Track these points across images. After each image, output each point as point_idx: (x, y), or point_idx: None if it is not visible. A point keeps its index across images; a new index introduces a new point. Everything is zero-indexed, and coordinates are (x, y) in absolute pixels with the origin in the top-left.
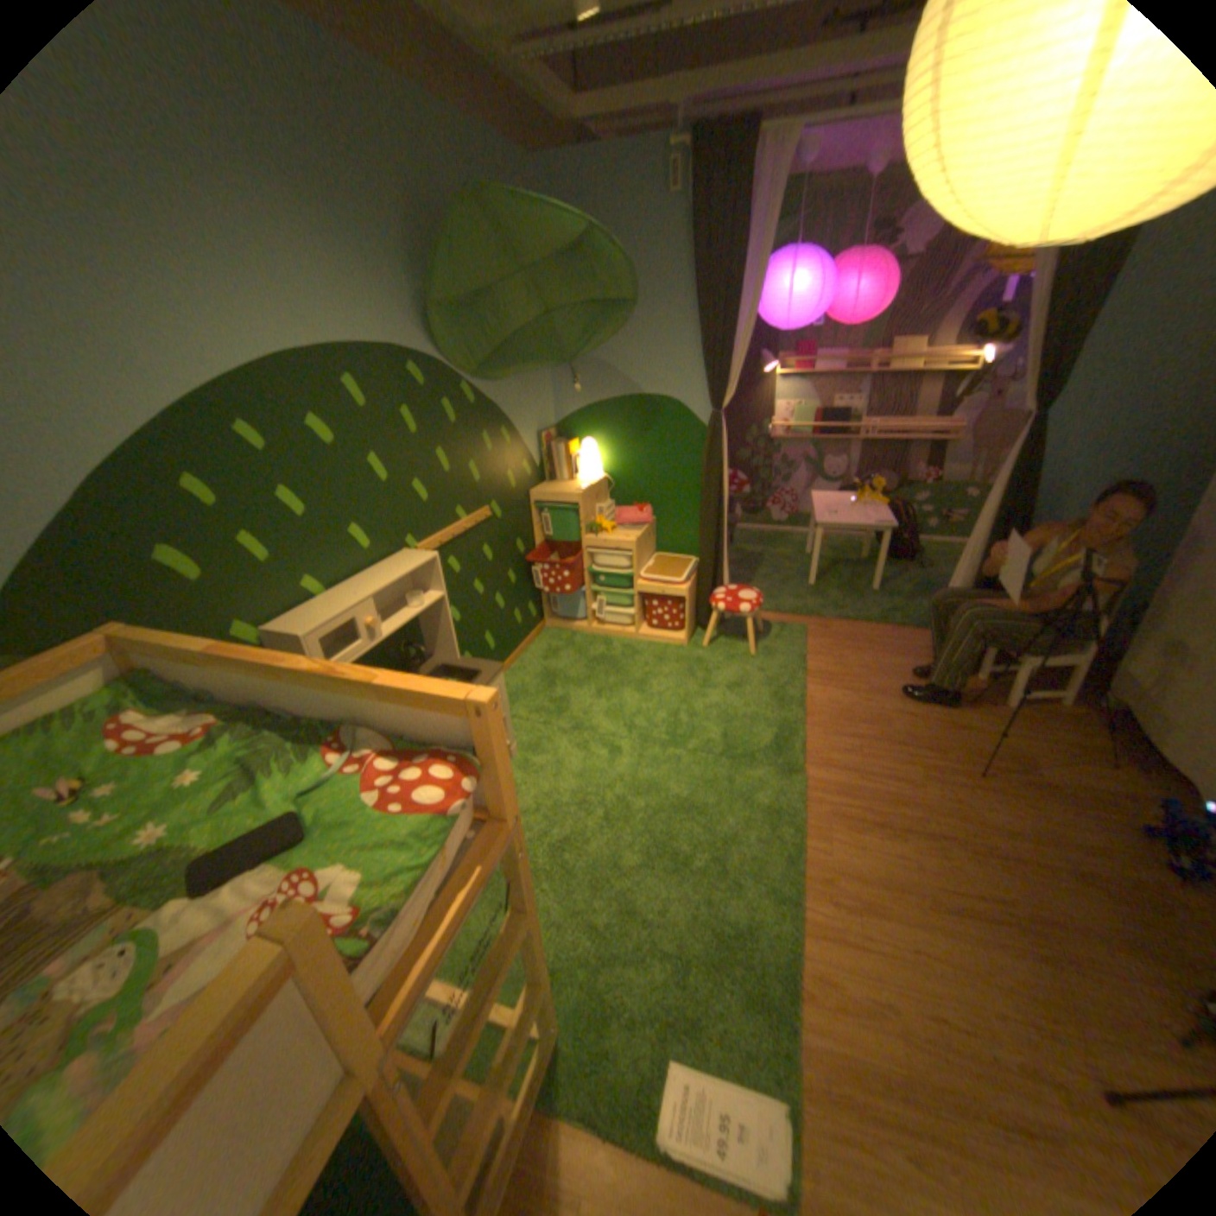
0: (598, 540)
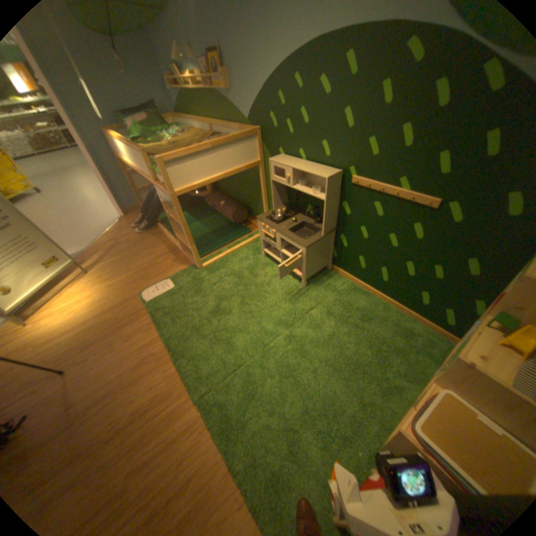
0: (479, 329)
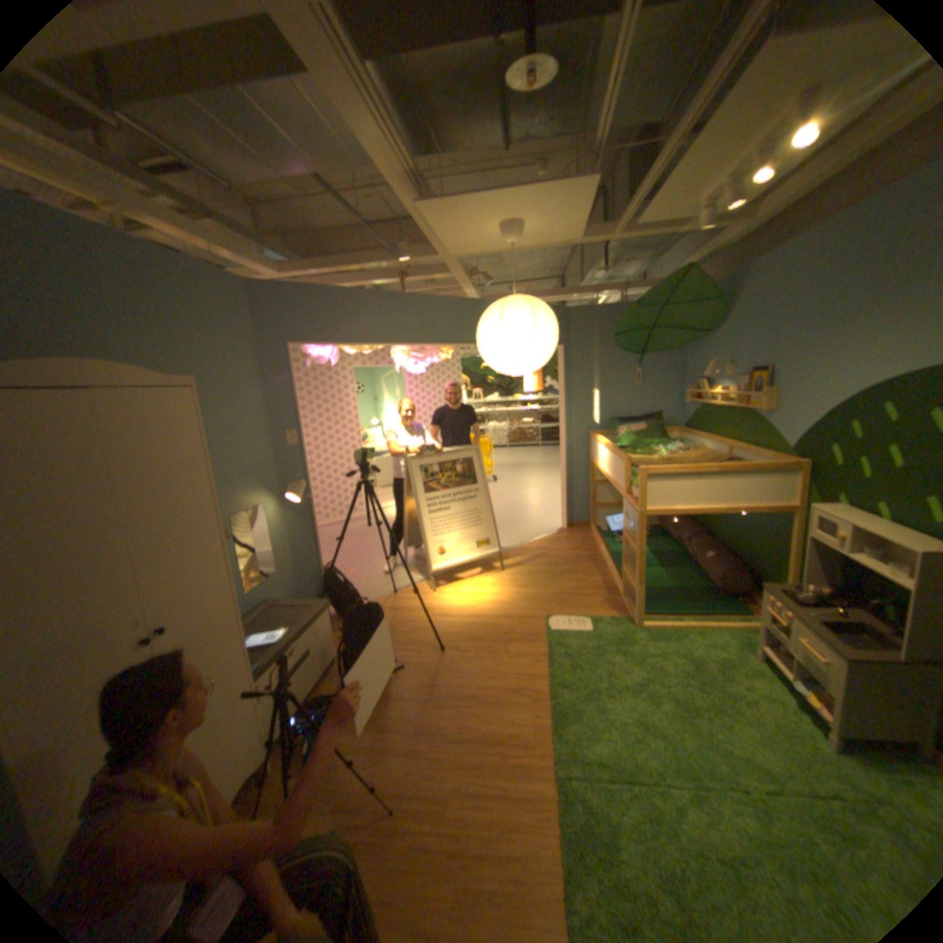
0: None
